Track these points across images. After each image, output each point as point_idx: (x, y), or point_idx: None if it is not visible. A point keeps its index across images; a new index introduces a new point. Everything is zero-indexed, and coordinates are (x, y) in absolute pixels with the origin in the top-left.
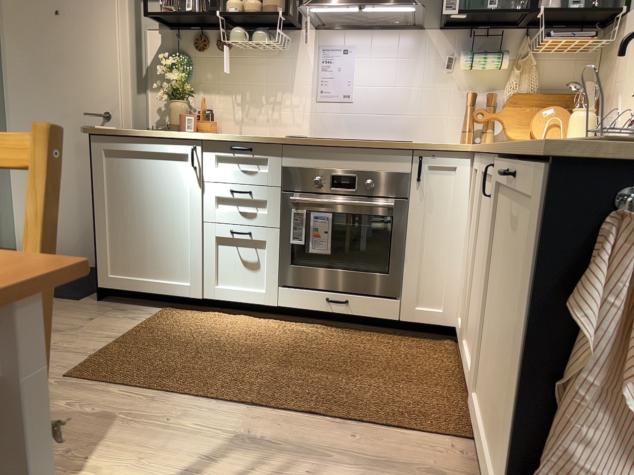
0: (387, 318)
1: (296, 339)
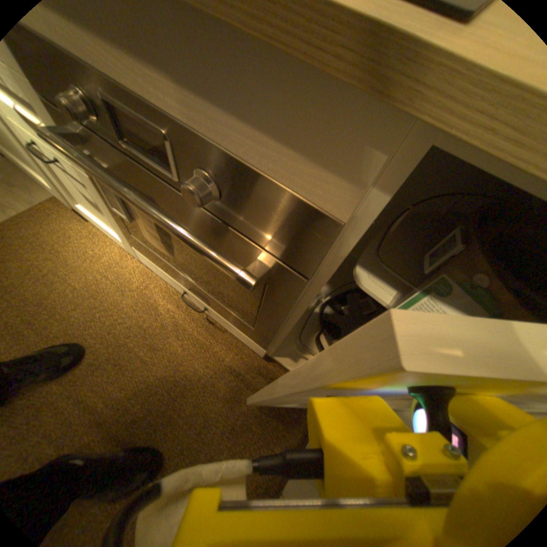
0: (246, 345)
1: (135, 318)
